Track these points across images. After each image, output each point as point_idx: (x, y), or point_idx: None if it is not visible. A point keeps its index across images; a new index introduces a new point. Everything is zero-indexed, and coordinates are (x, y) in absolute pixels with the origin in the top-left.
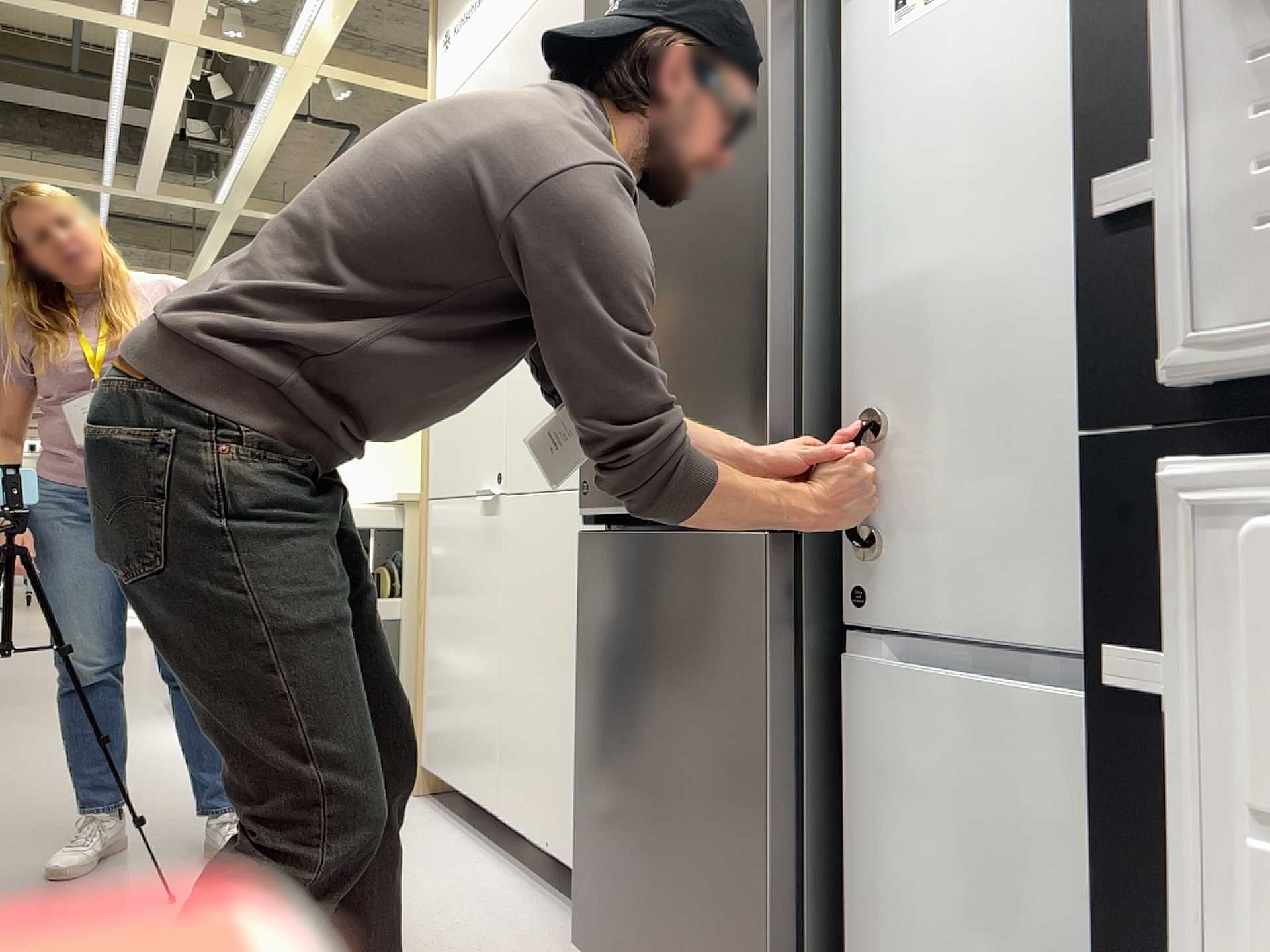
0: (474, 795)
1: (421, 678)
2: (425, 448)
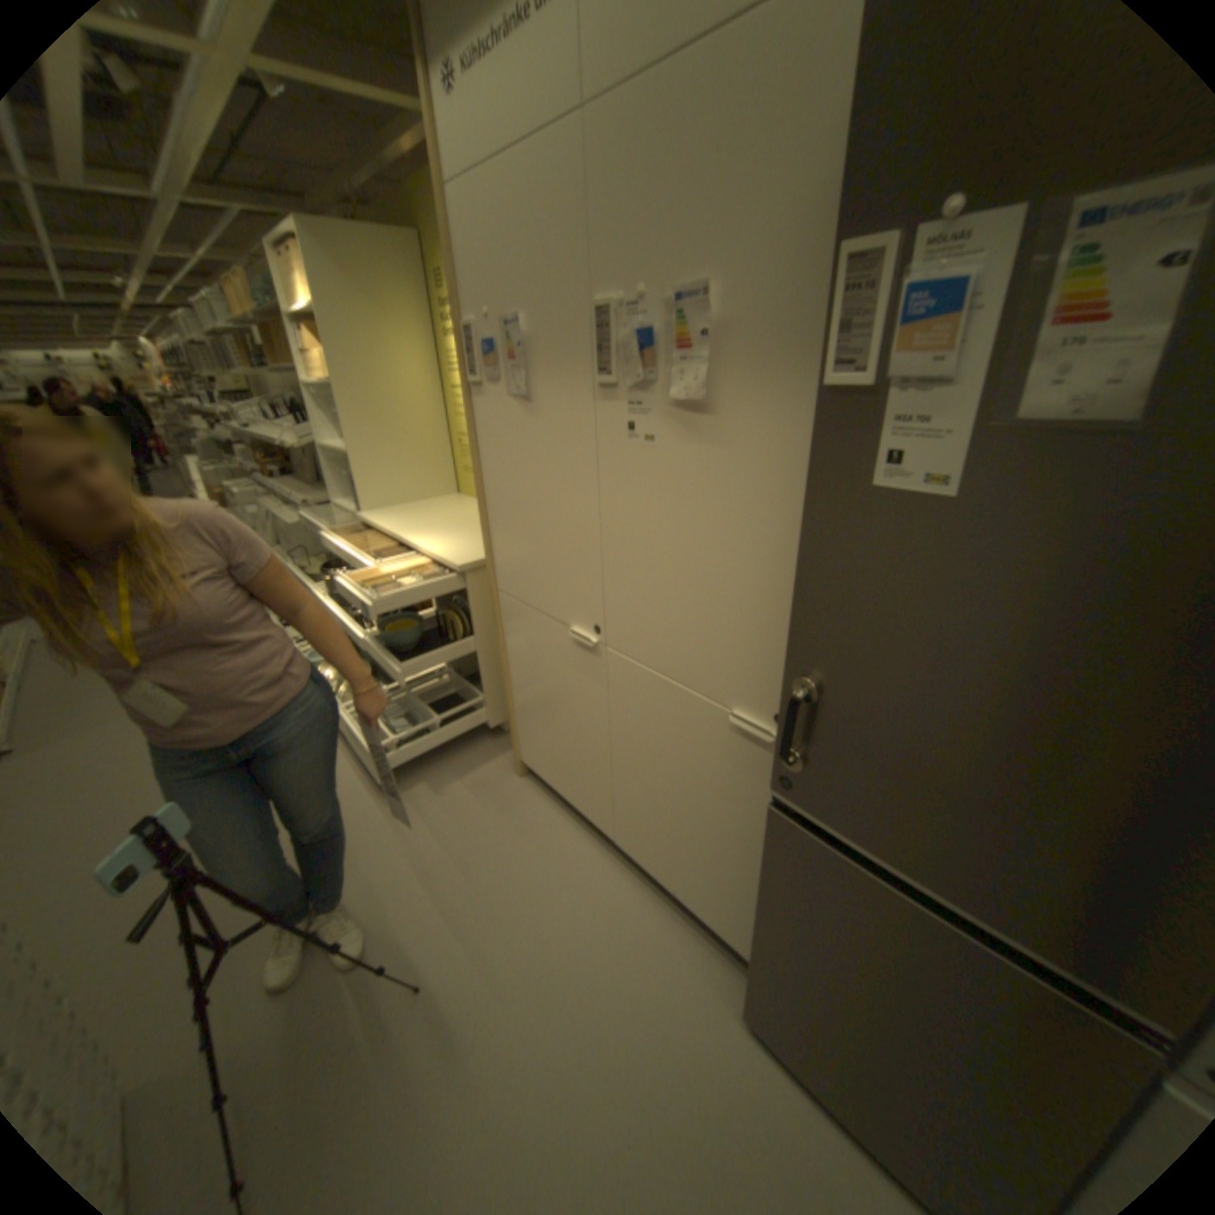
0: (585, 812)
1: (513, 710)
2: (490, 547)
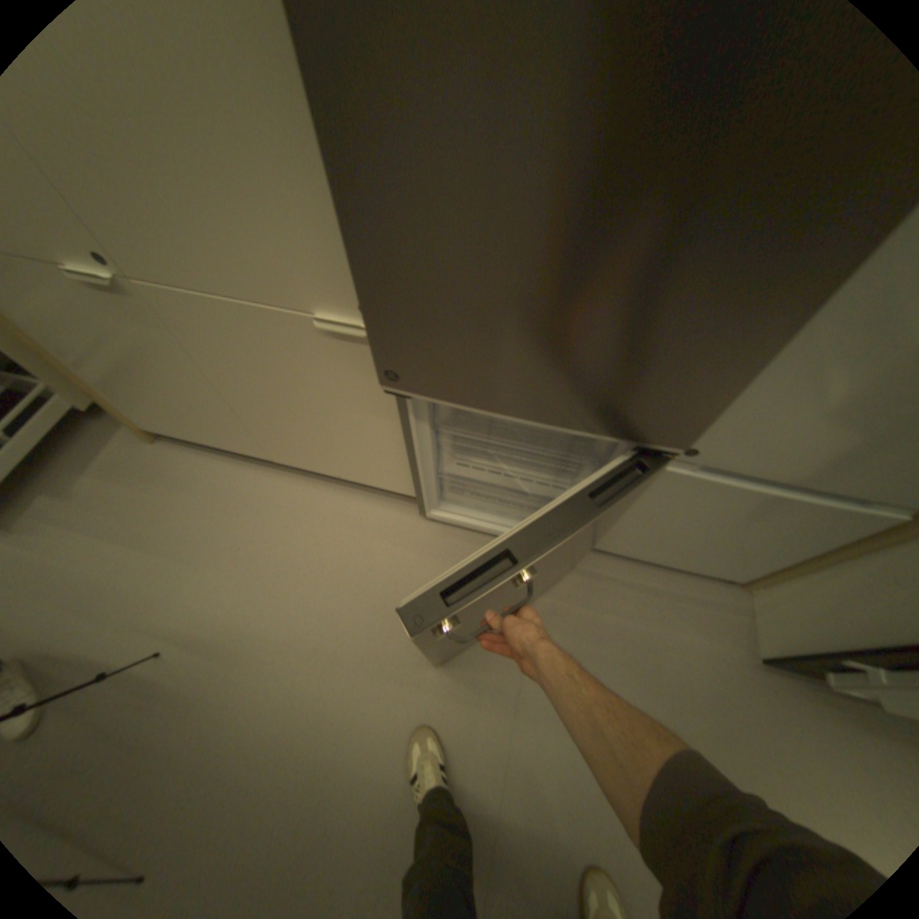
0: (231, 449)
1: (85, 388)
2: None
